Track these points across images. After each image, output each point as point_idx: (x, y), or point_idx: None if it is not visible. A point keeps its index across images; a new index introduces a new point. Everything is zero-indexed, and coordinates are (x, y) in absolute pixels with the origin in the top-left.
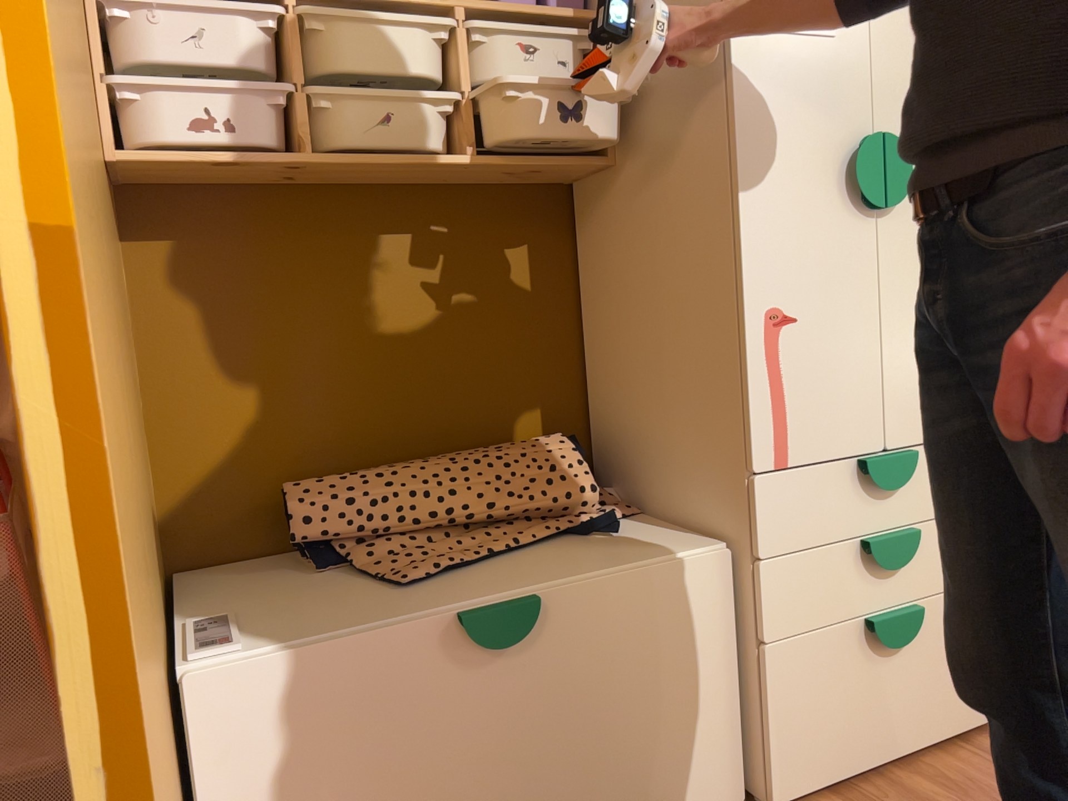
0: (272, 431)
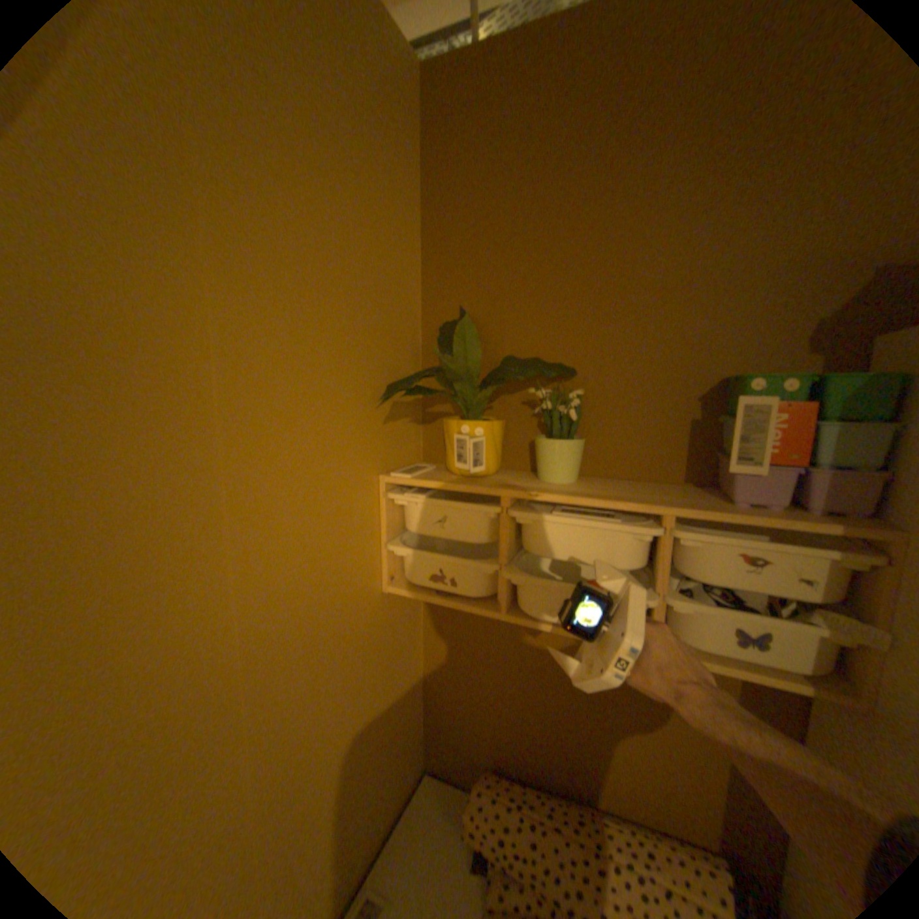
0: (489, 726)
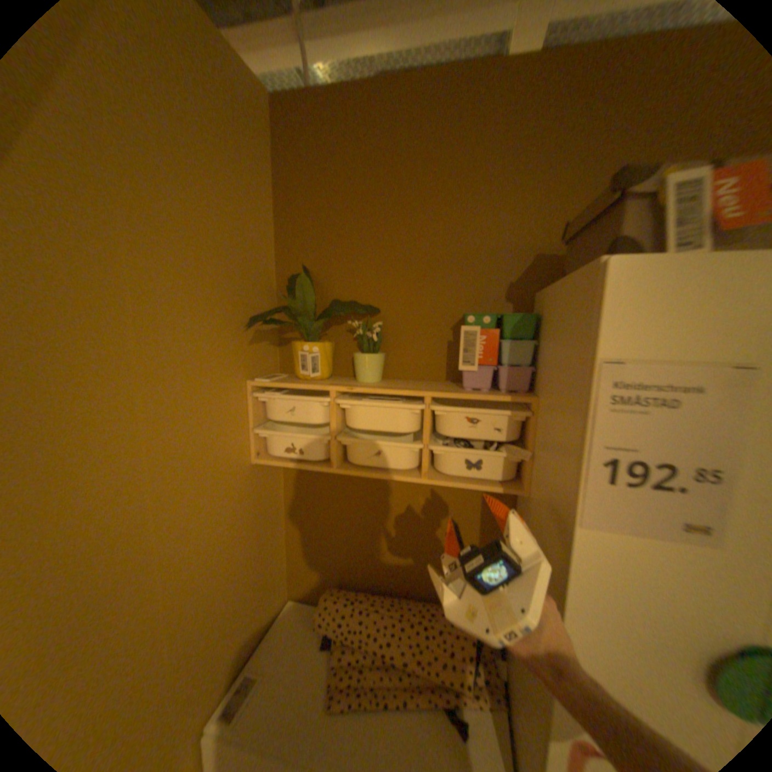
0: (332, 557)
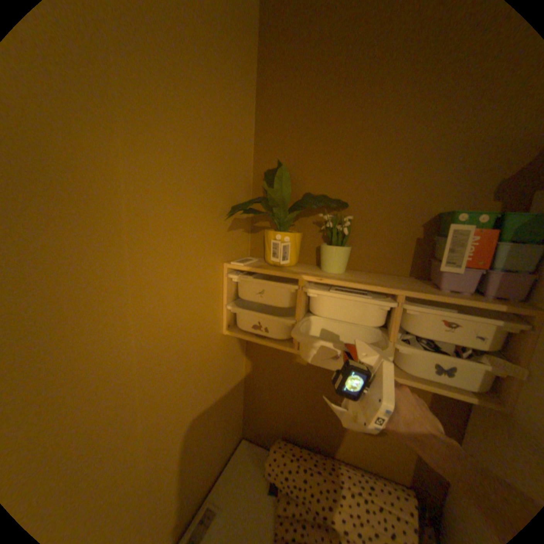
0: (282, 413)
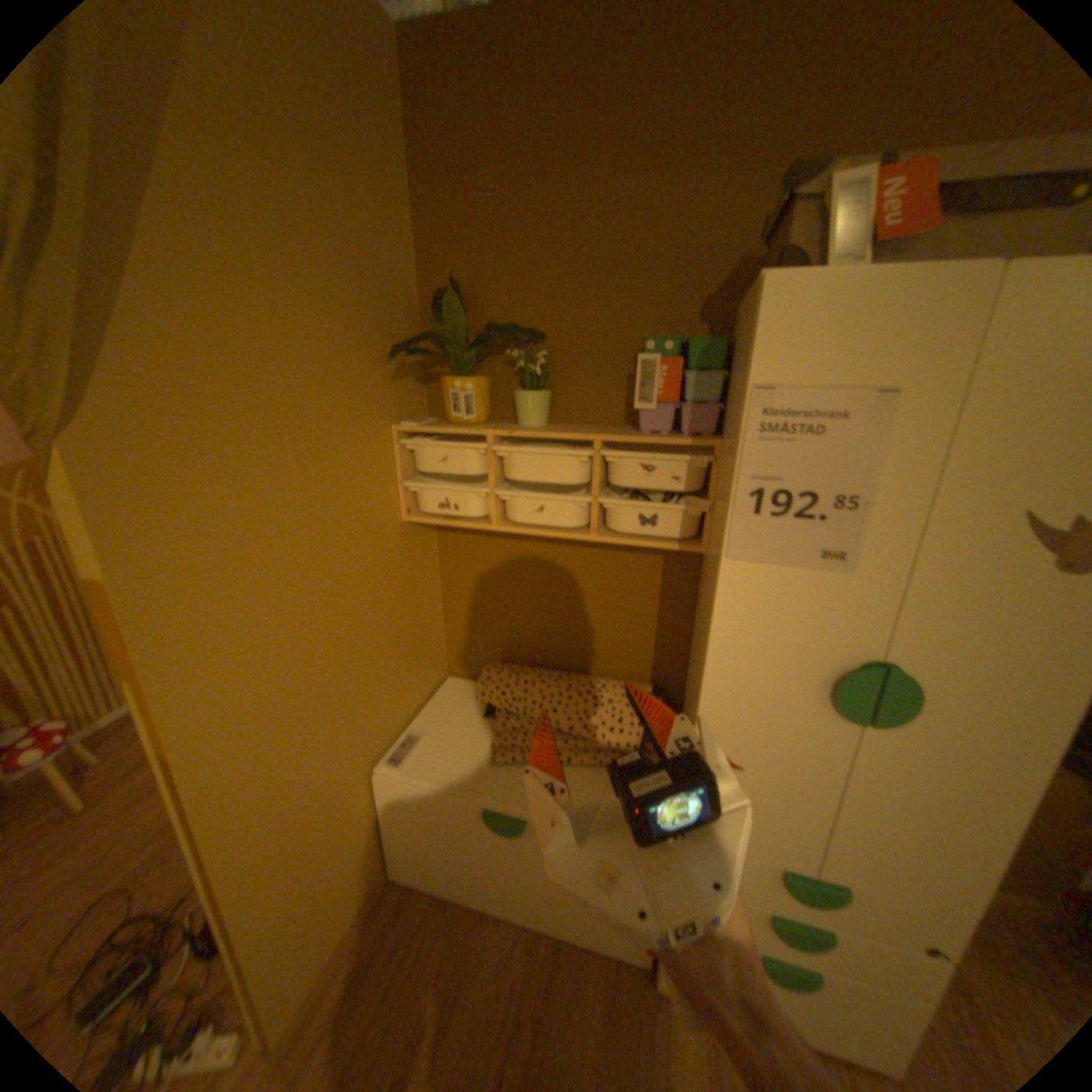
0: (495, 630)
